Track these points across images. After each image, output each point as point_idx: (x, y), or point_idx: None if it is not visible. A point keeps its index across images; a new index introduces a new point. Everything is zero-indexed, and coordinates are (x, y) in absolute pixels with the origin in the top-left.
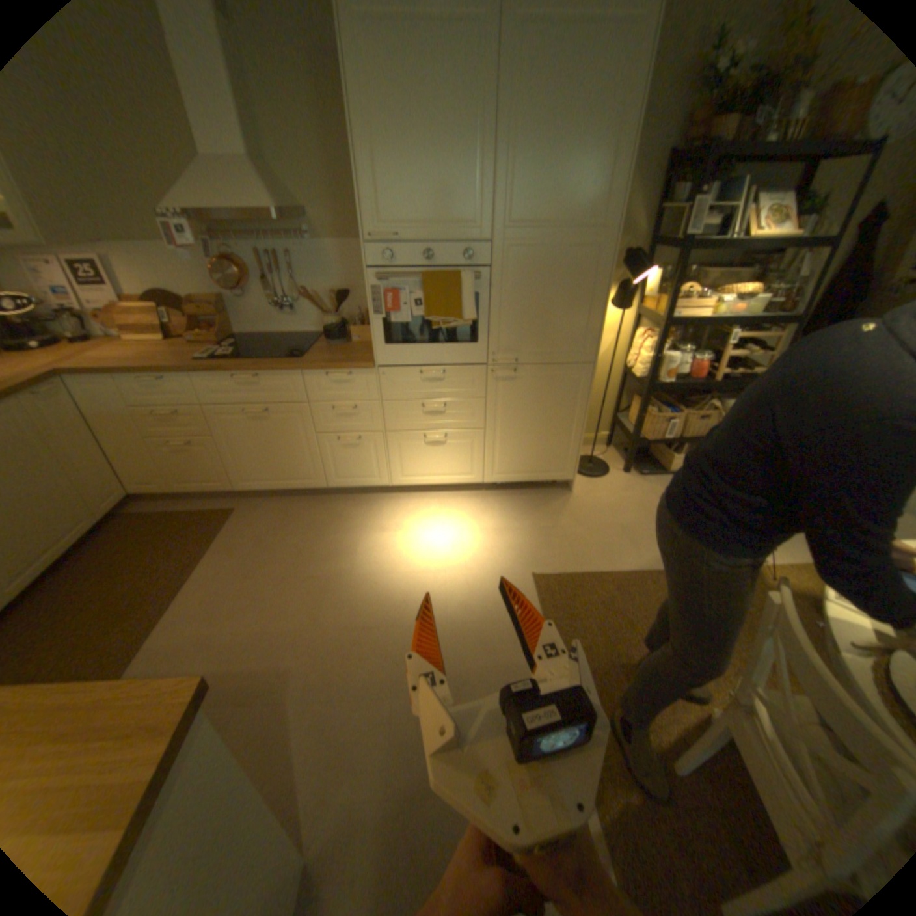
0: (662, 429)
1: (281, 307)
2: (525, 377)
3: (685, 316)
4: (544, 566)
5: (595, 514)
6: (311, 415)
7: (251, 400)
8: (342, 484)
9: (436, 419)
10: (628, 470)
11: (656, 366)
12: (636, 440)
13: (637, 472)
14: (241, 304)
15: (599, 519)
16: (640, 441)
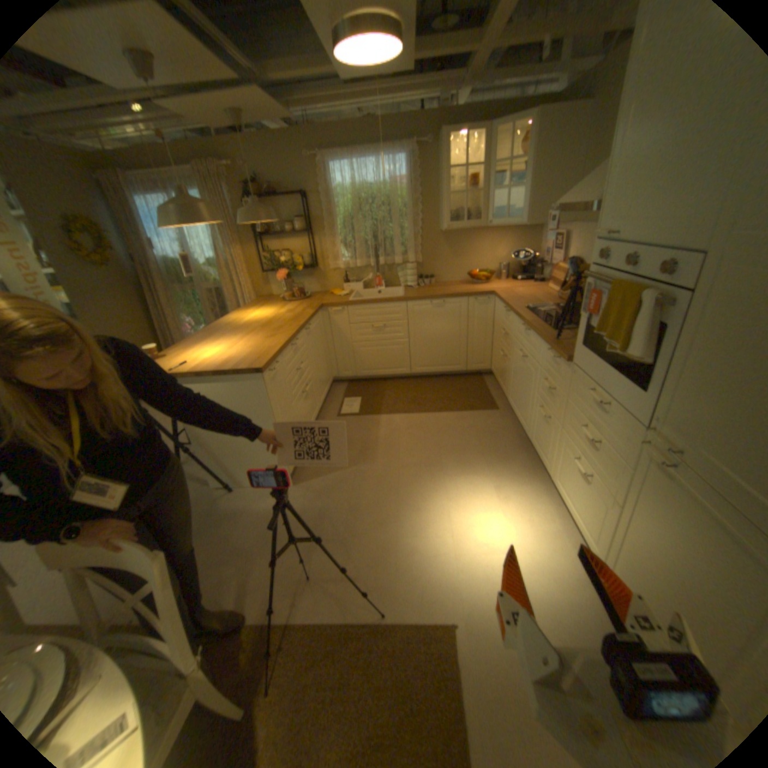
0: None
1: None
2: (685, 492)
3: None
4: (471, 648)
5: None
6: (537, 376)
7: (524, 346)
8: (534, 446)
9: (589, 451)
10: None
11: None
12: None
13: None
14: None
15: None
16: None
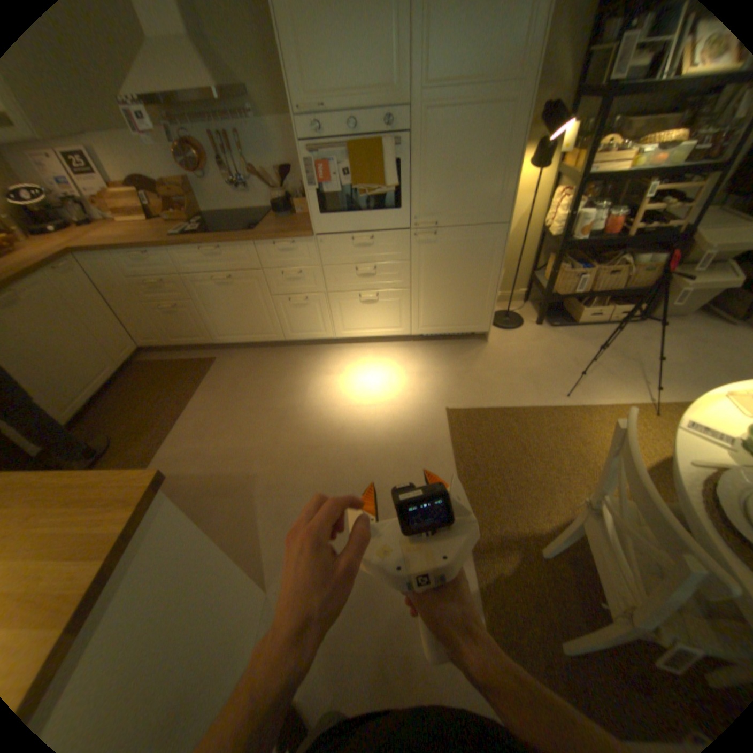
0: (573, 284)
1: (235, 185)
2: (444, 239)
3: (602, 171)
4: (456, 402)
5: (505, 360)
6: (265, 280)
7: (217, 268)
8: (296, 337)
9: (368, 280)
10: (540, 323)
11: (571, 224)
12: (548, 295)
13: (548, 324)
14: (202, 184)
15: (508, 364)
16: (552, 296)
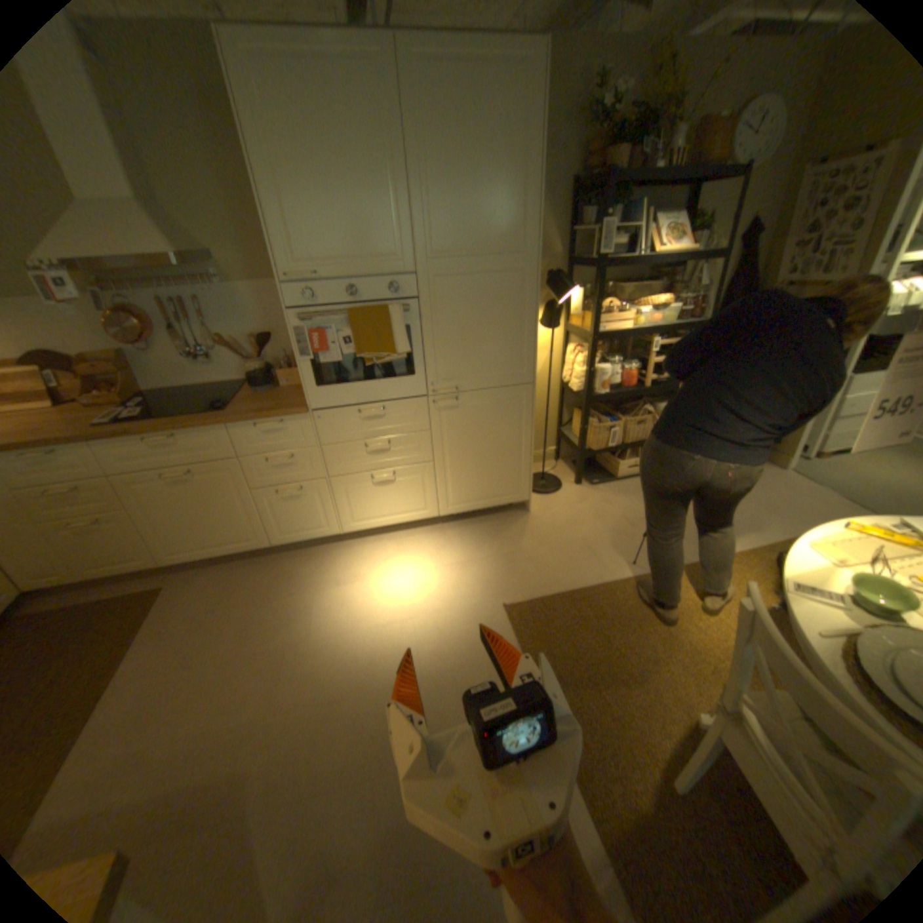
0: (605, 438)
1: (194, 357)
2: (467, 404)
3: (609, 329)
4: (513, 594)
5: (554, 531)
6: (241, 470)
7: (169, 463)
8: (287, 540)
9: (381, 457)
10: (579, 482)
11: (590, 379)
12: (582, 451)
13: (587, 482)
14: (145, 357)
15: (560, 535)
16: (586, 452)
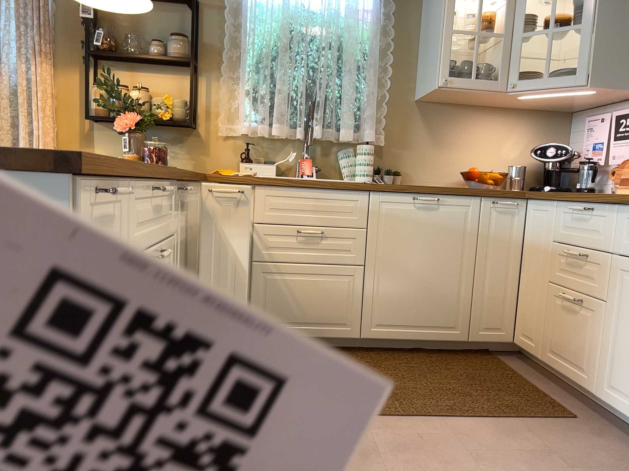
0: None
1: None
2: None
3: None
4: None
5: None
6: None
7: None
8: None
9: None
10: None
11: None
12: None
13: None
14: None
15: None
16: None
